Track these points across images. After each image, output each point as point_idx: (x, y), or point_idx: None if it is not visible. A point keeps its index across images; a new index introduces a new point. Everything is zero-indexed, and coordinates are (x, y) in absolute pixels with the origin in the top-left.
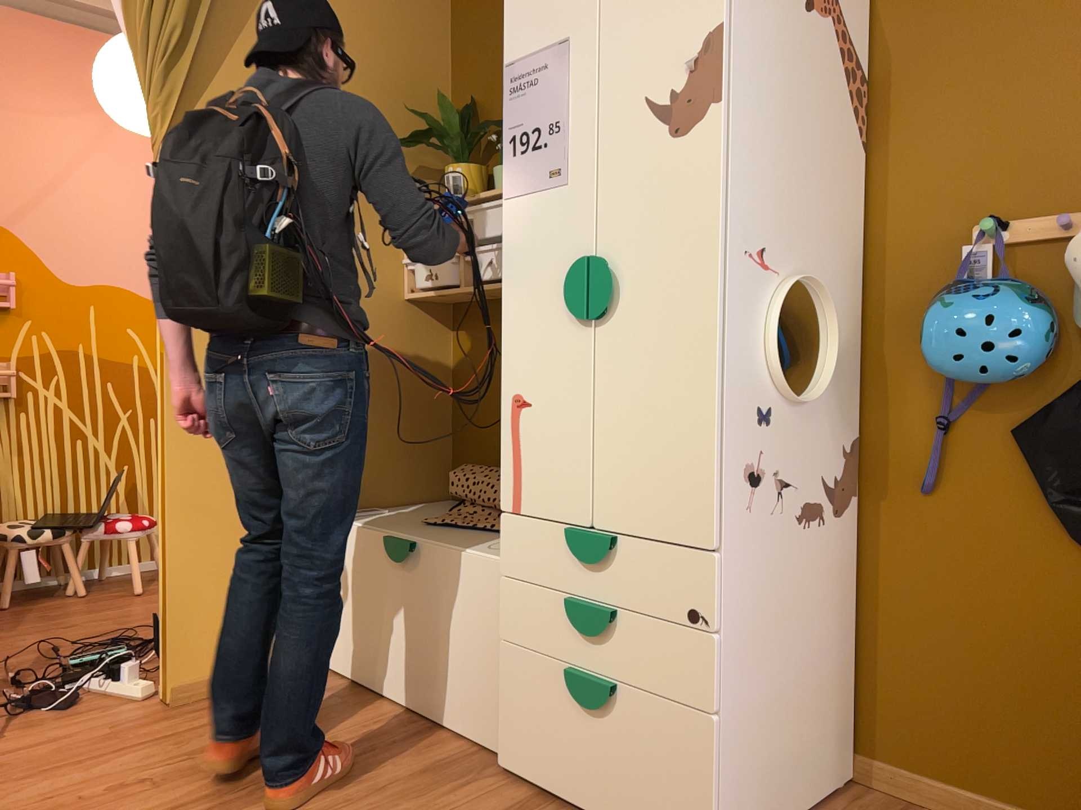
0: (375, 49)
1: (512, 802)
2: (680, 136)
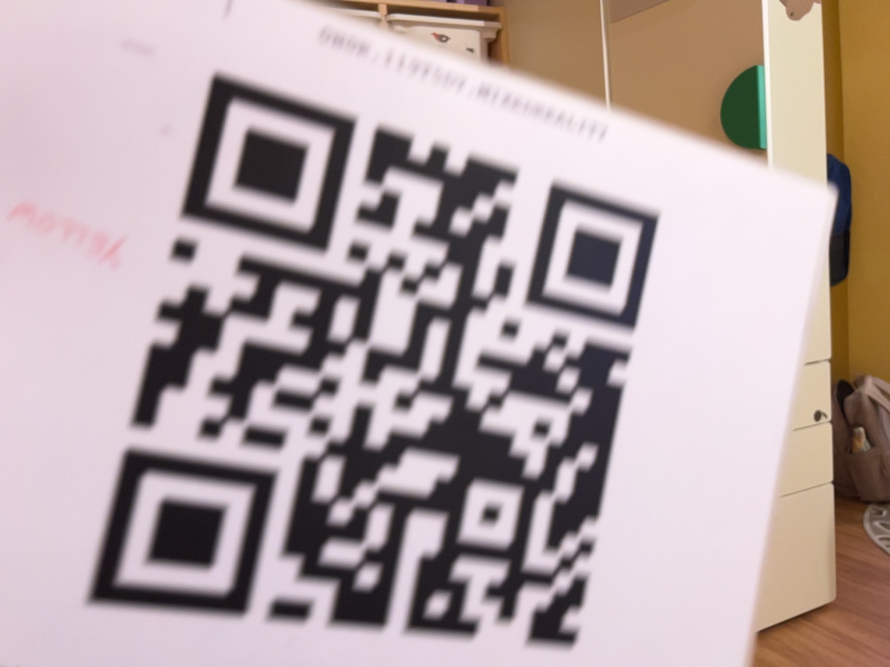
0: None
1: None
2: (796, 19)
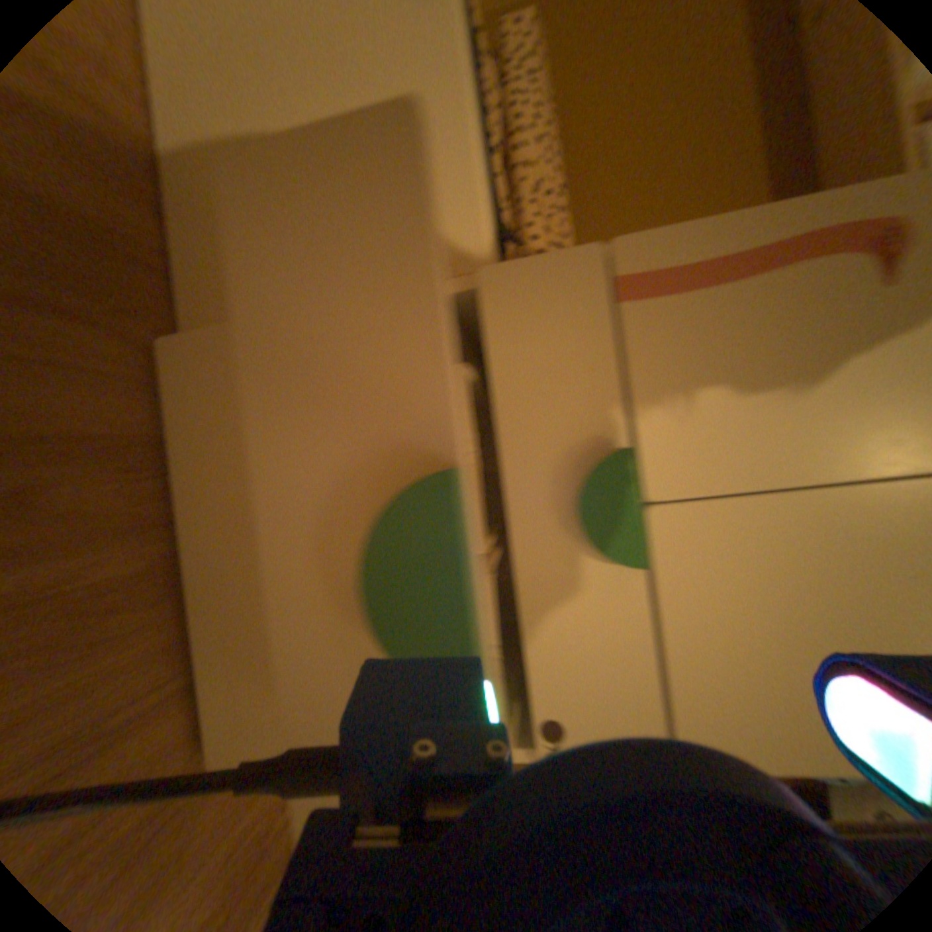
0: None
1: (107, 430)
2: None
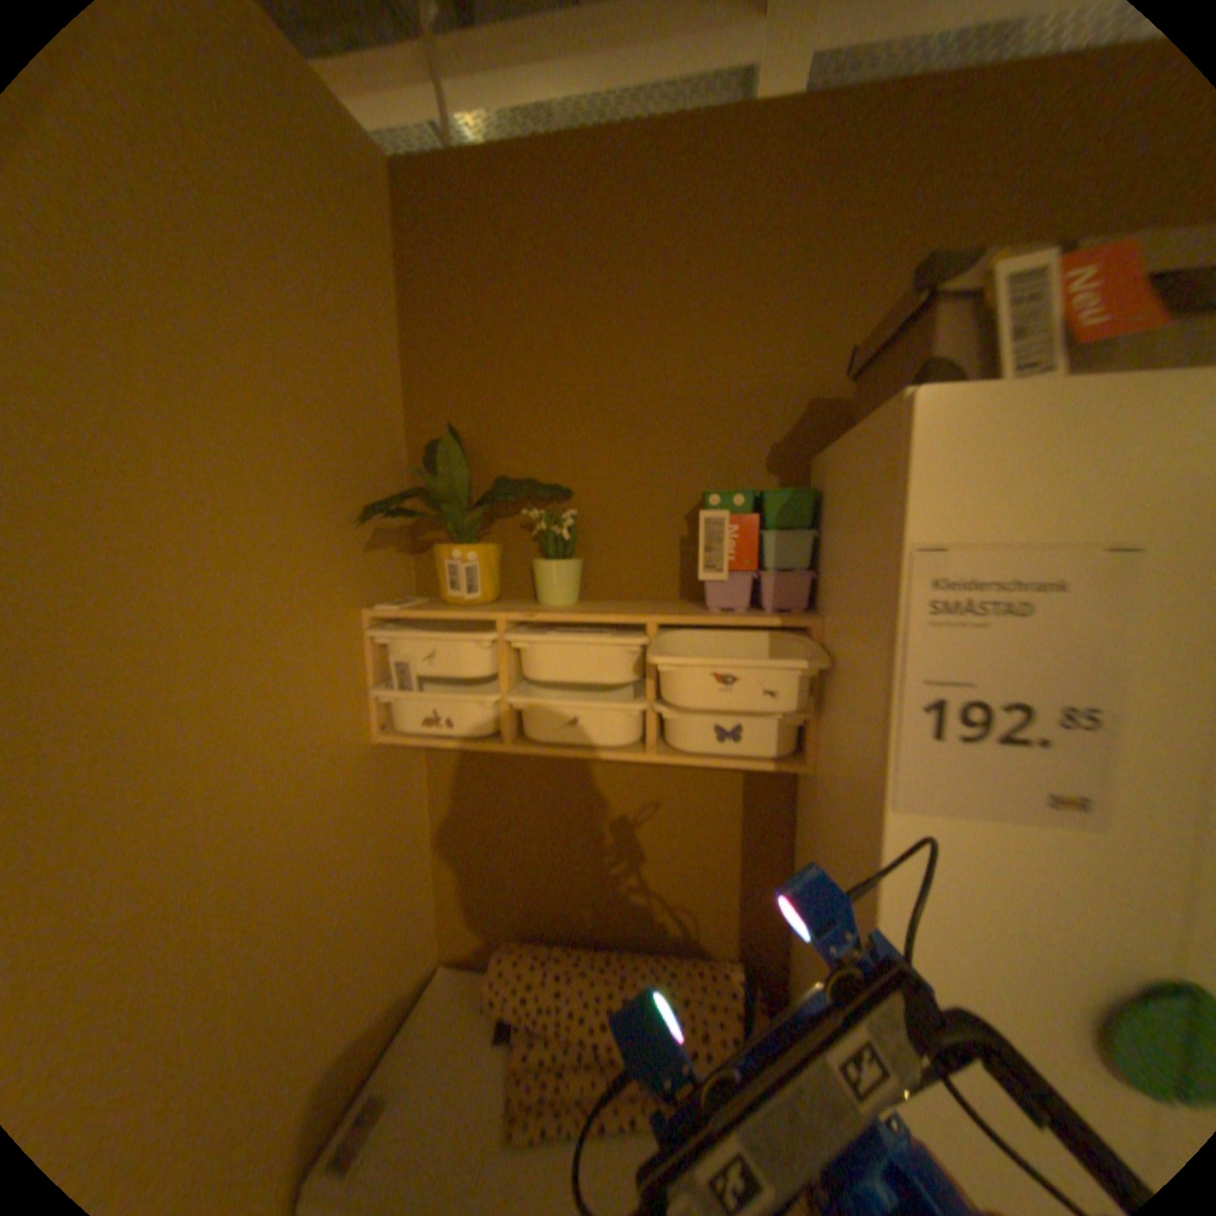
0: (304, 331)
1: None
2: None
